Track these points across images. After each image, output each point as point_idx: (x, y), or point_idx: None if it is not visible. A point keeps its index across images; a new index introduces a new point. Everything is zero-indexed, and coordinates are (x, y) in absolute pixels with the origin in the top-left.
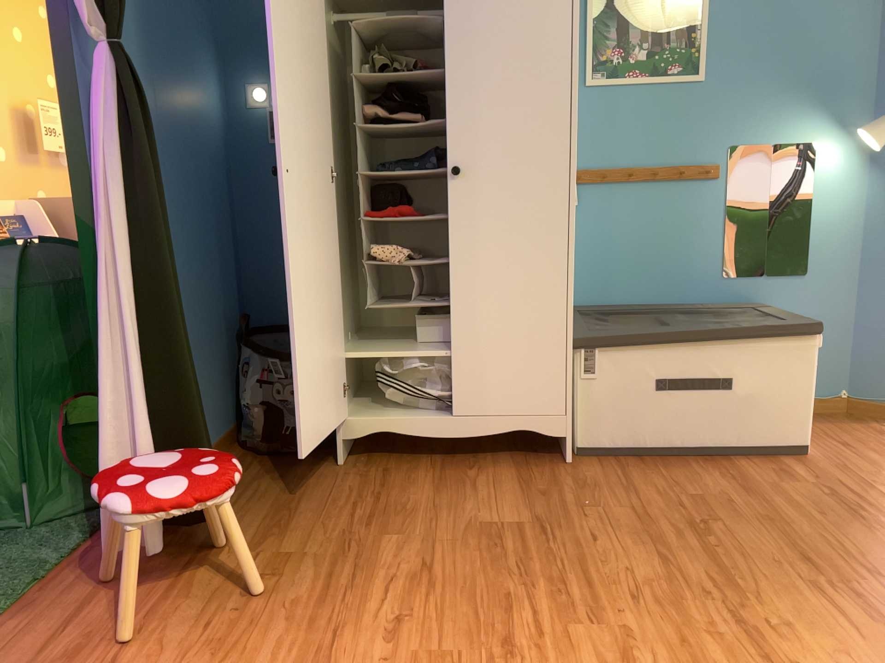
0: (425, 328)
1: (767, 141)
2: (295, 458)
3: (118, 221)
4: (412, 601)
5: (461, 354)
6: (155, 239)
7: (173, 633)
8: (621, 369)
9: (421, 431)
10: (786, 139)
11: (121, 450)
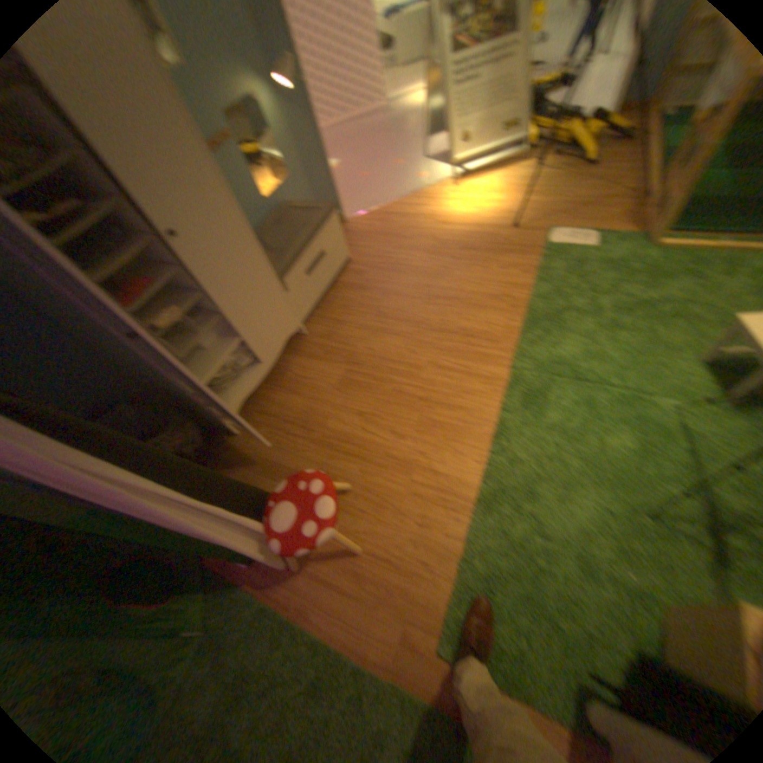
0: (200, 339)
1: (230, 98)
2: (207, 458)
3: (121, 478)
4: (378, 422)
5: (240, 333)
6: (140, 458)
7: (359, 524)
8: (290, 279)
9: (252, 382)
10: (237, 93)
11: (251, 538)
